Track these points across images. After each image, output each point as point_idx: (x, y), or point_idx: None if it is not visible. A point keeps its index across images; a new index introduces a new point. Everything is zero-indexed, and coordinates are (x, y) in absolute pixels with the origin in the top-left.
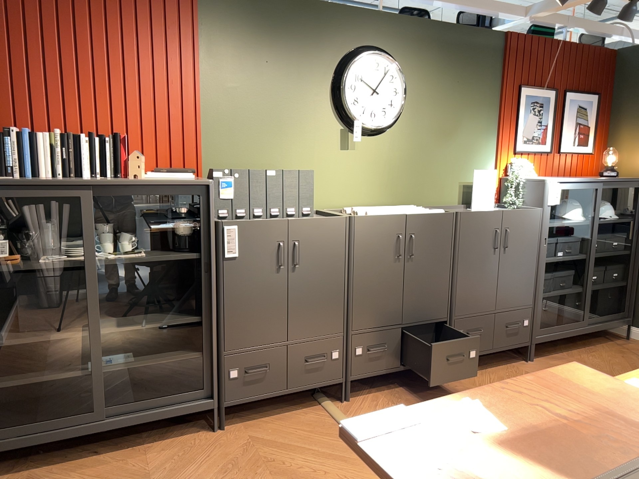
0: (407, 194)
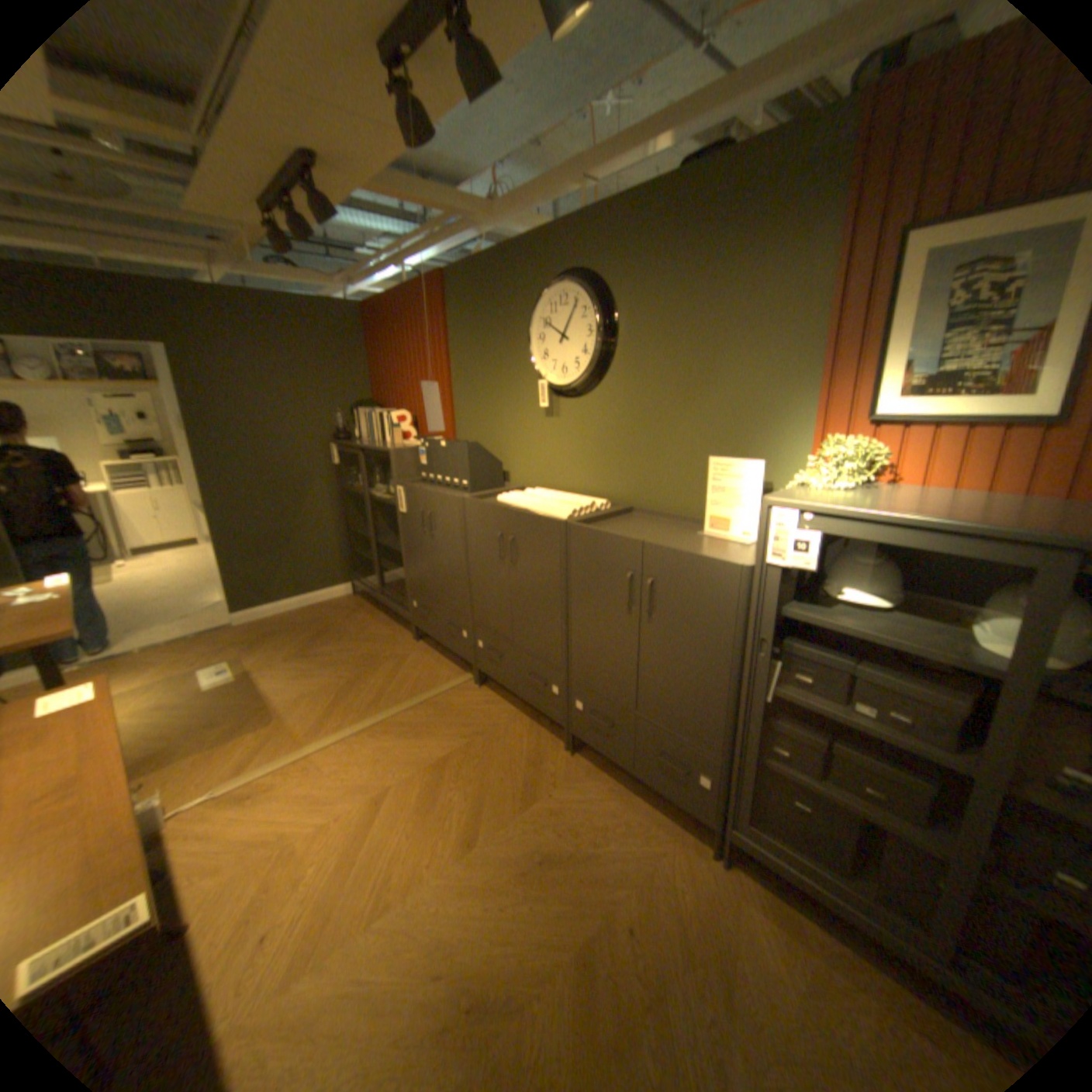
0: (623, 486)
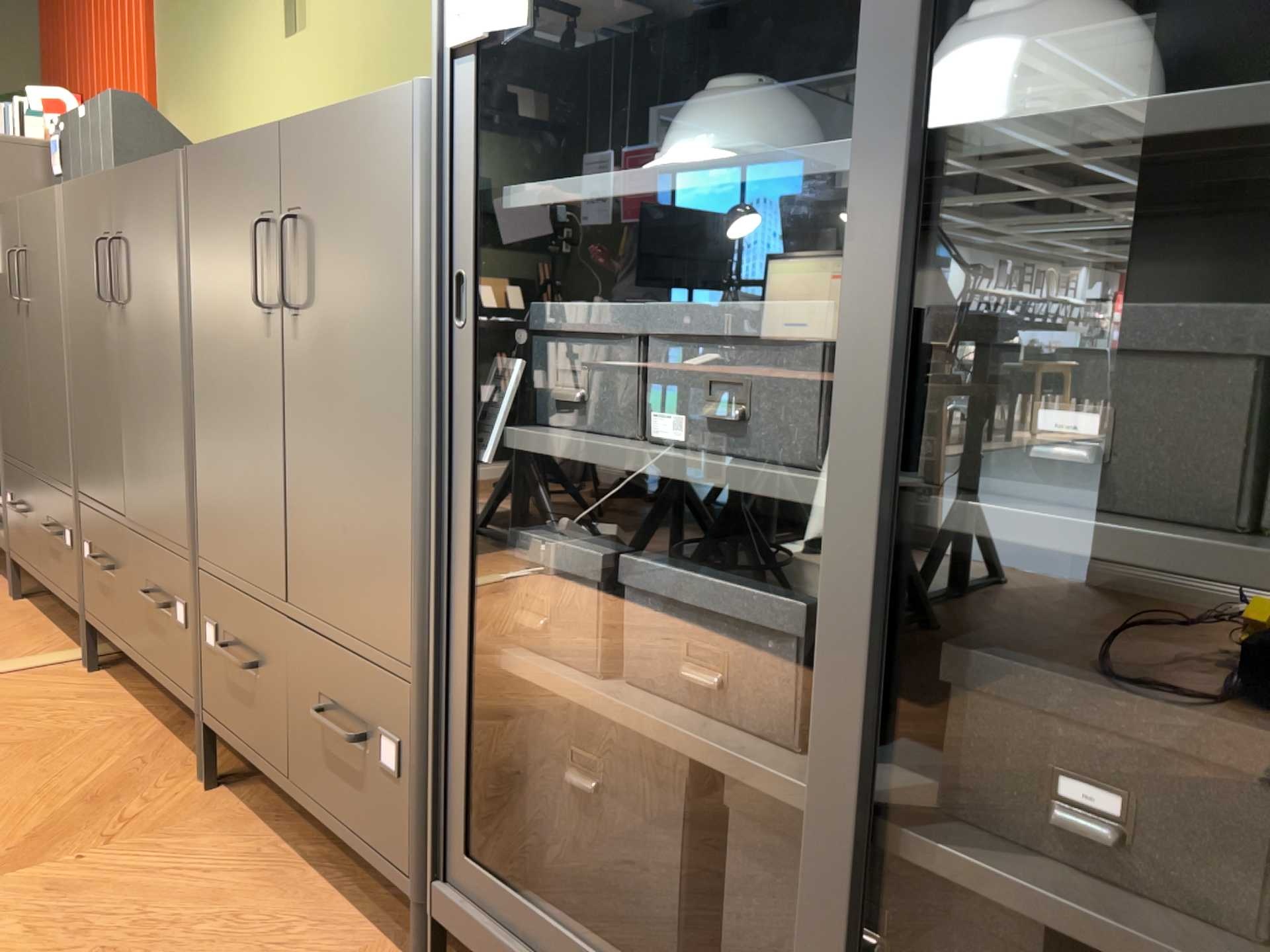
0: None
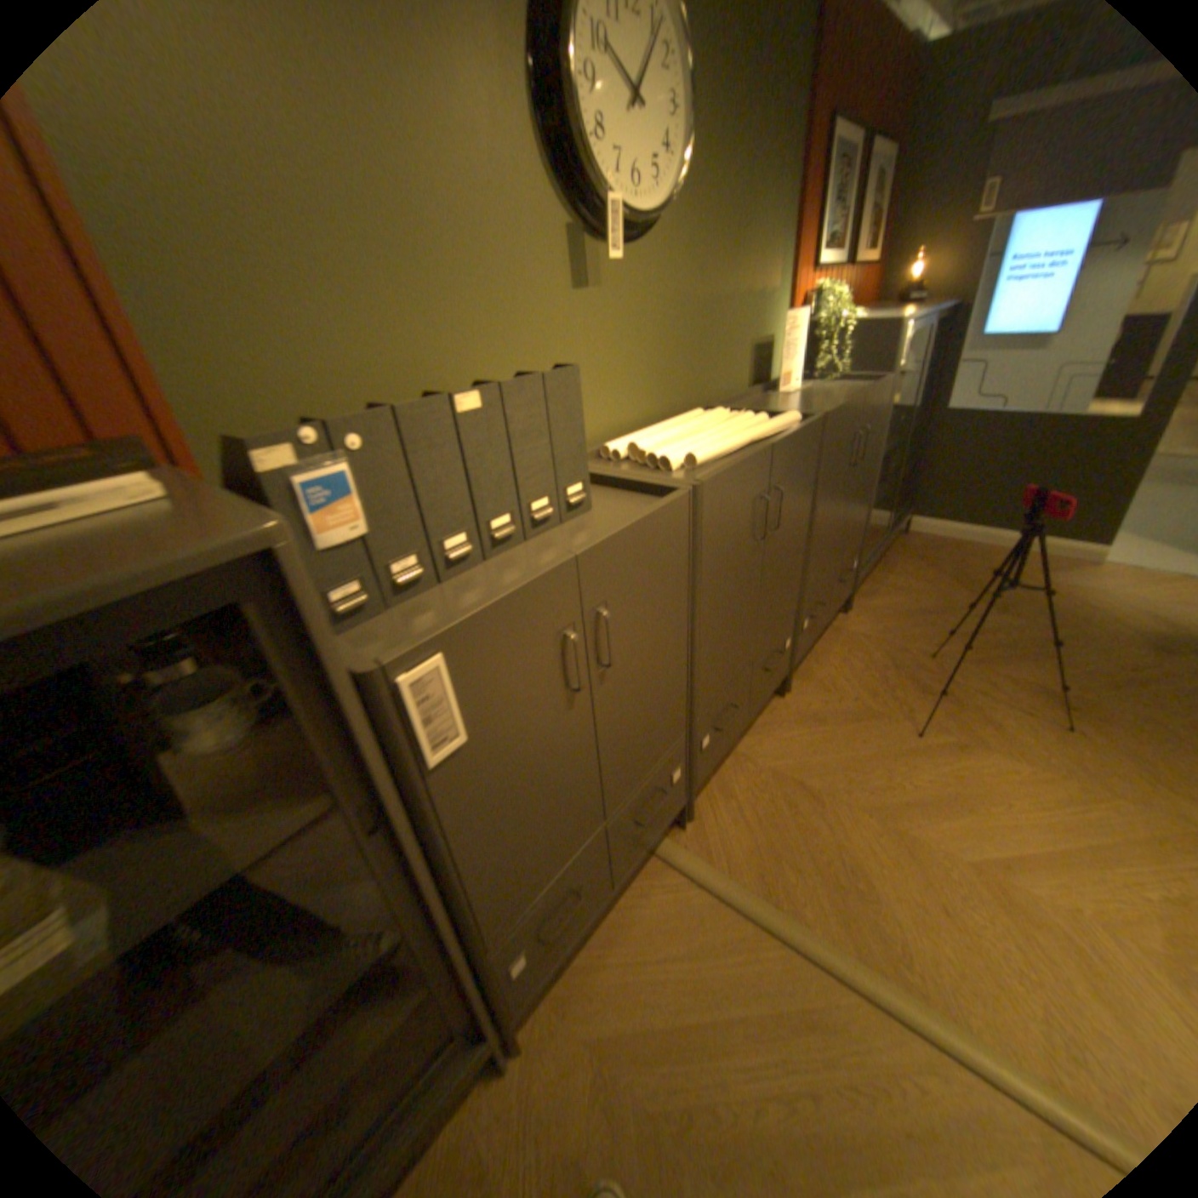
0: (687, 384)
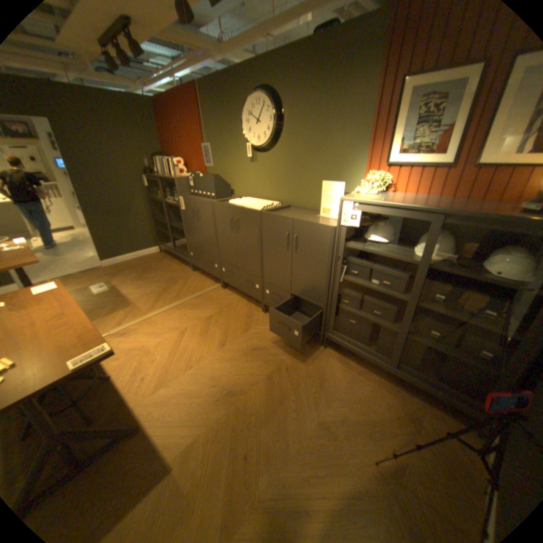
0: (286, 195)
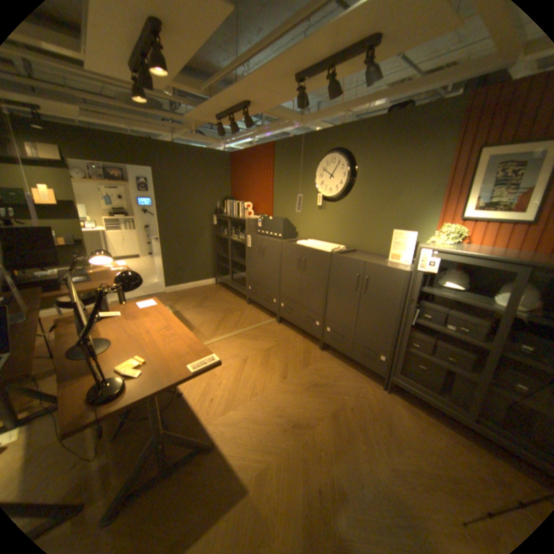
0: (353, 240)
